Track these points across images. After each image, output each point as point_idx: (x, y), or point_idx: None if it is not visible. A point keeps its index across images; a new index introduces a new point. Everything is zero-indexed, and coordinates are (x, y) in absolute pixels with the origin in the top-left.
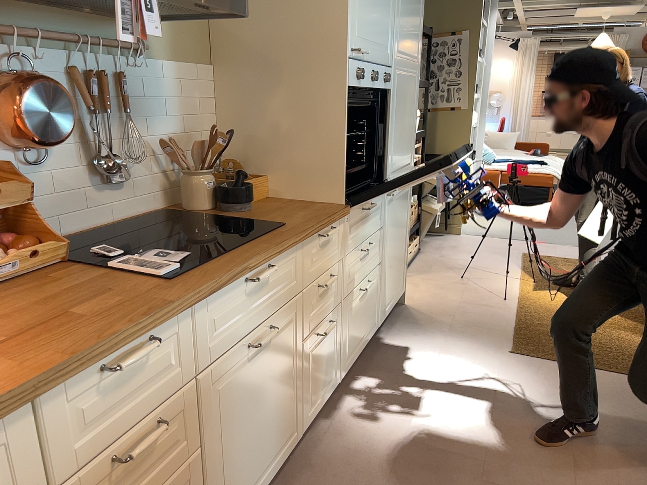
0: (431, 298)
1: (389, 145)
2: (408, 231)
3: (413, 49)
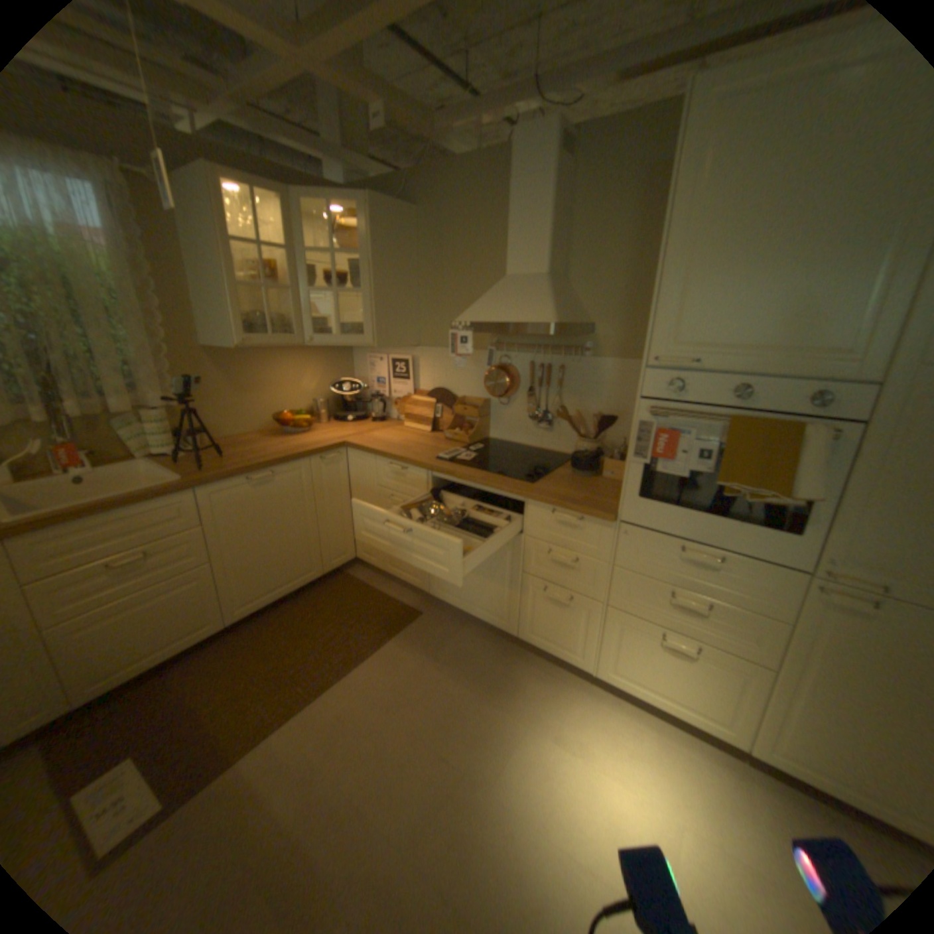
0: None
1: (848, 512)
2: None
3: None
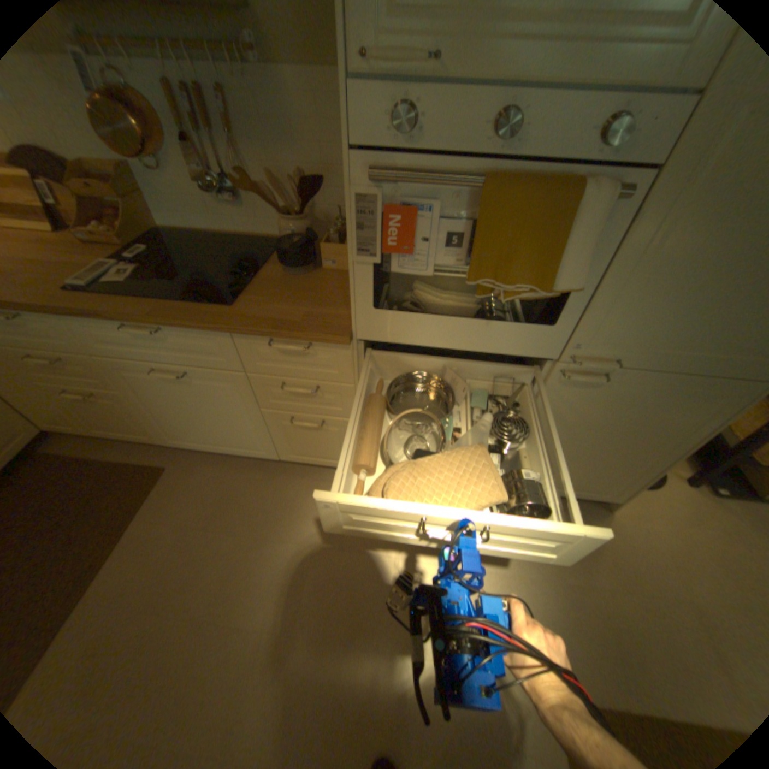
0: (664, 553)
1: (605, 293)
2: (682, 453)
3: None
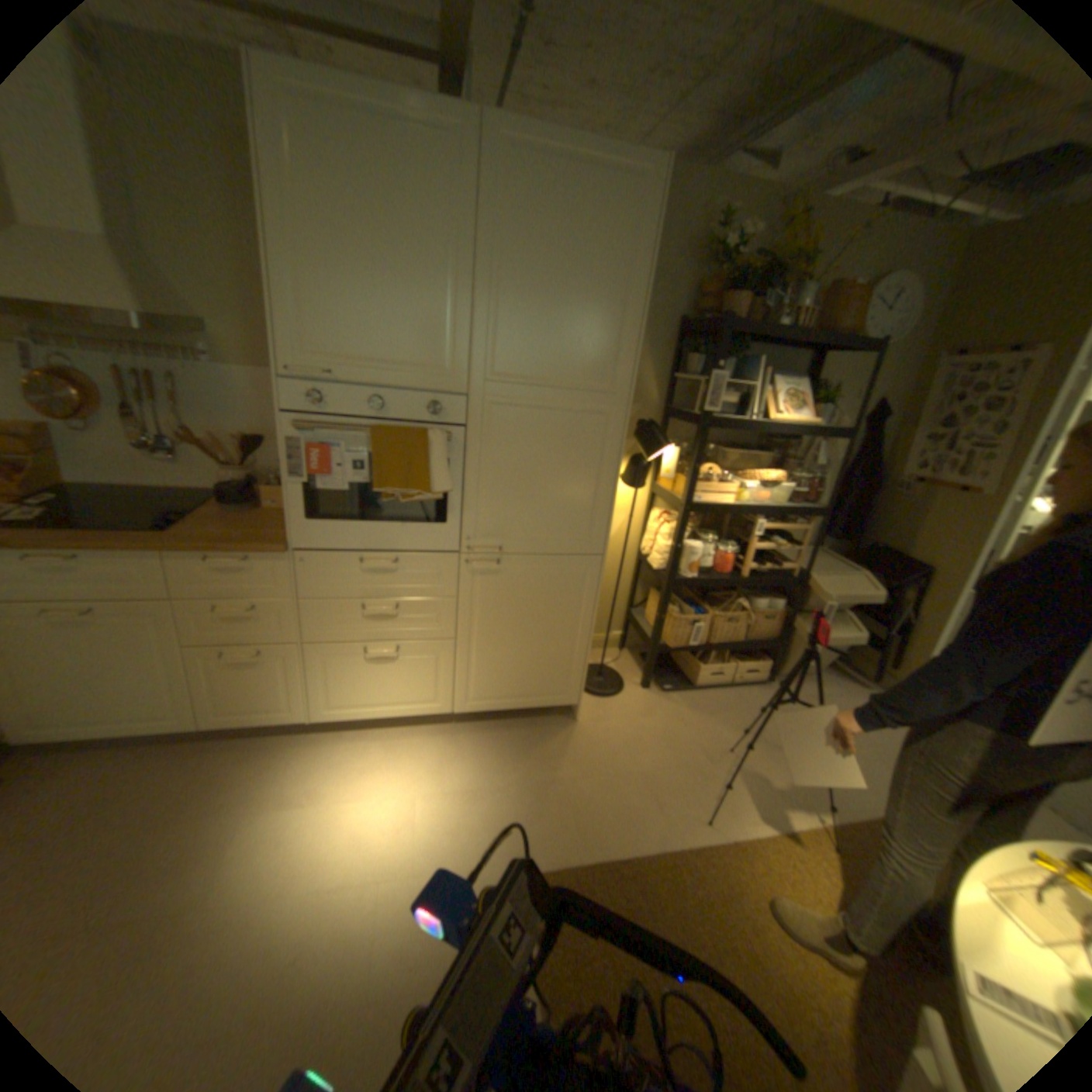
0: (619, 742)
1: (469, 498)
2: (587, 630)
3: (587, 369)
